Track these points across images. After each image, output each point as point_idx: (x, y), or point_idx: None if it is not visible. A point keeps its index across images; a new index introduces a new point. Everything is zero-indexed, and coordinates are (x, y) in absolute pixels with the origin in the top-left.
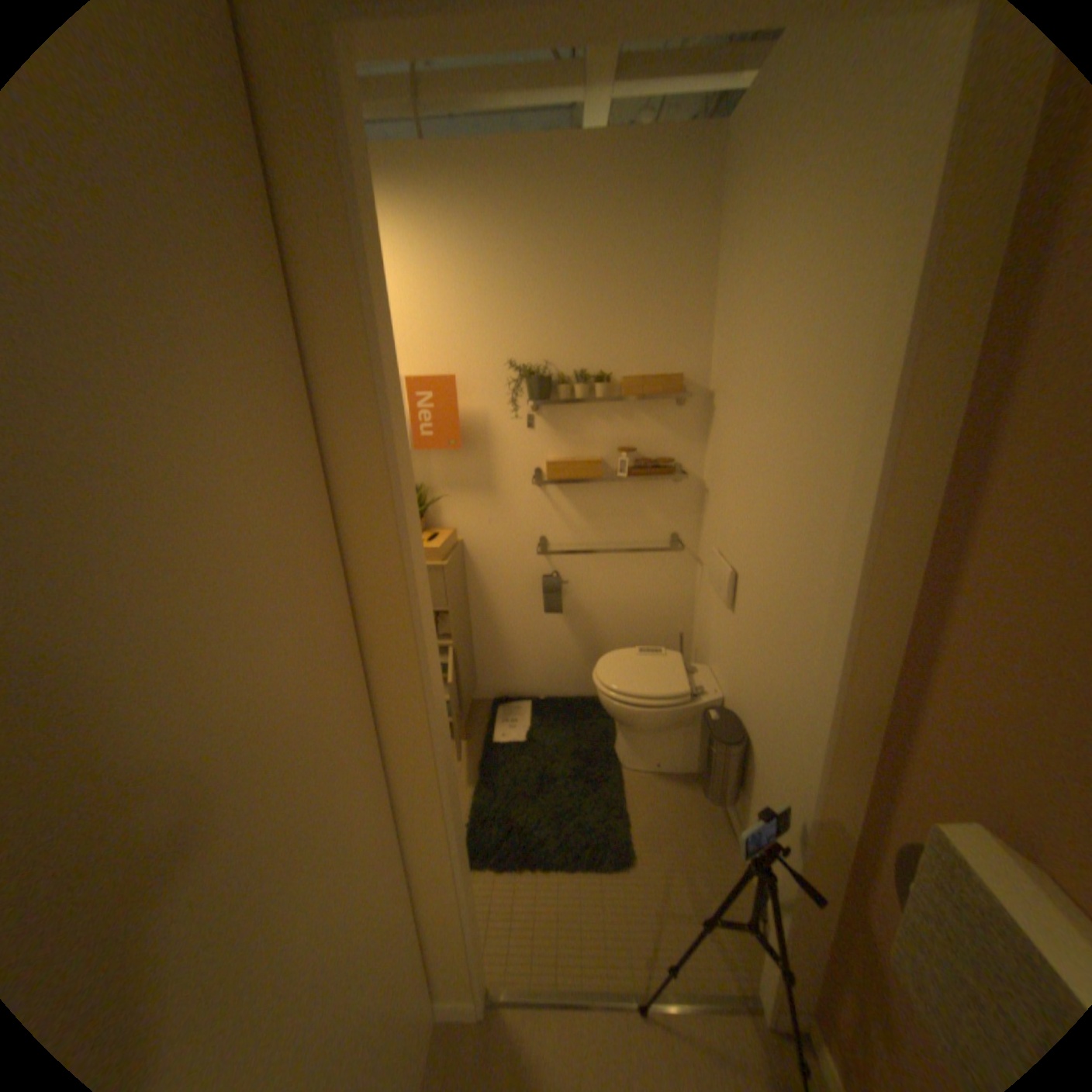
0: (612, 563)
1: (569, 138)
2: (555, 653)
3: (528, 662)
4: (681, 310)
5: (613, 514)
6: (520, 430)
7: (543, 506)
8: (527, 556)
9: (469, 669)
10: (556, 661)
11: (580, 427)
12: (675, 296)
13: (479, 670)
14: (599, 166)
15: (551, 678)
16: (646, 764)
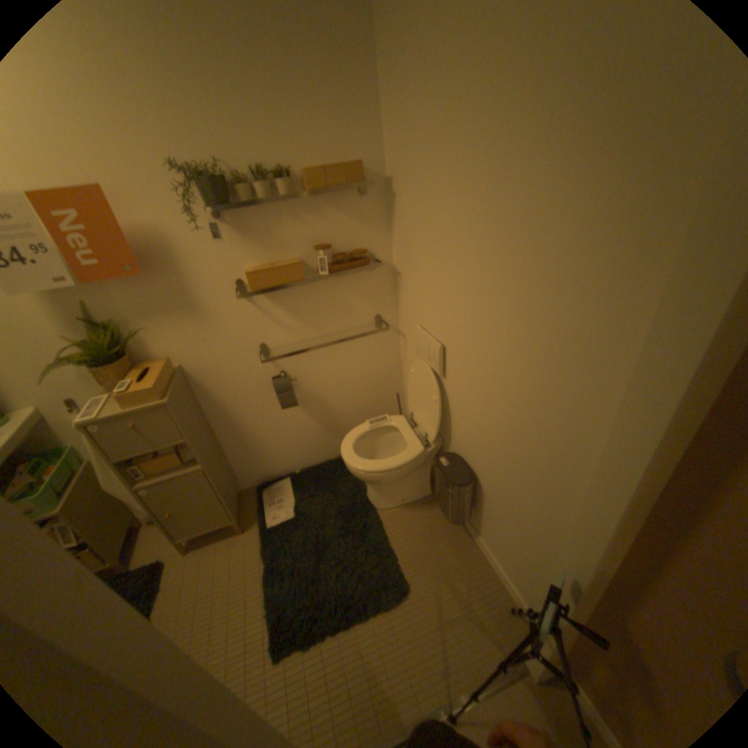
0: (330, 351)
1: None
2: (299, 434)
3: (277, 448)
4: (345, 85)
5: (321, 308)
6: (206, 240)
7: (253, 314)
8: (251, 363)
9: (225, 474)
10: (301, 440)
11: (270, 229)
12: (336, 68)
13: (235, 468)
14: None
15: (300, 453)
16: (394, 501)
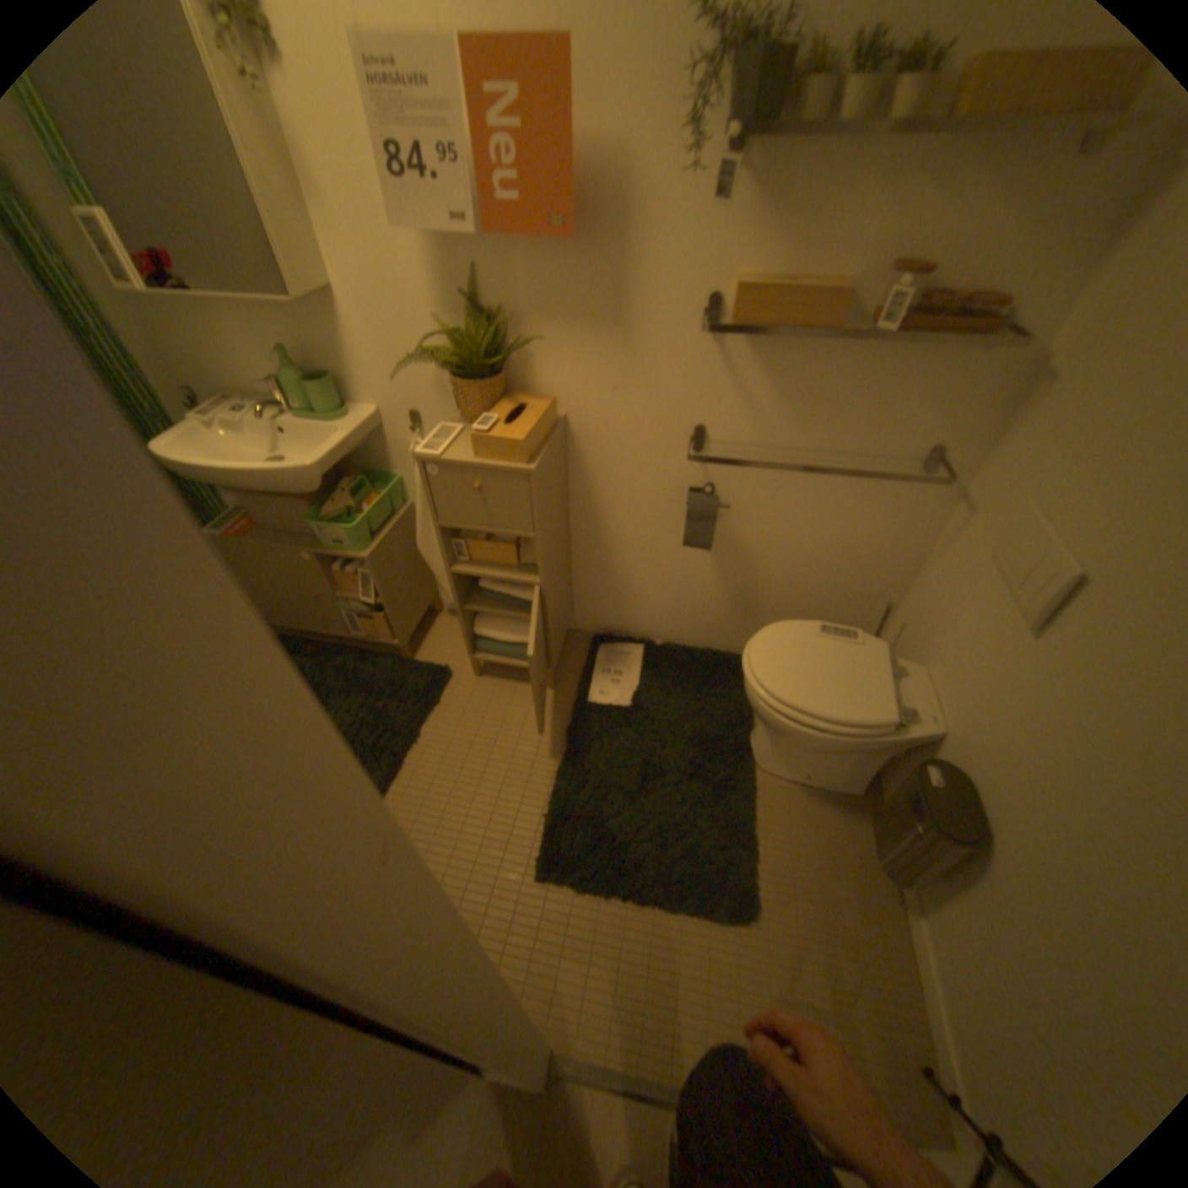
0: (809, 481)
1: None
2: (686, 593)
3: (645, 597)
4: None
5: (837, 396)
6: (695, 197)
7: (711, 367)
8: (668, 452)
9: (563, 601)
10: (685, 602)
11: (825, 199)
12: None
13: (577, 597)
14: None
15: (675, 620)
16: (793, 771)
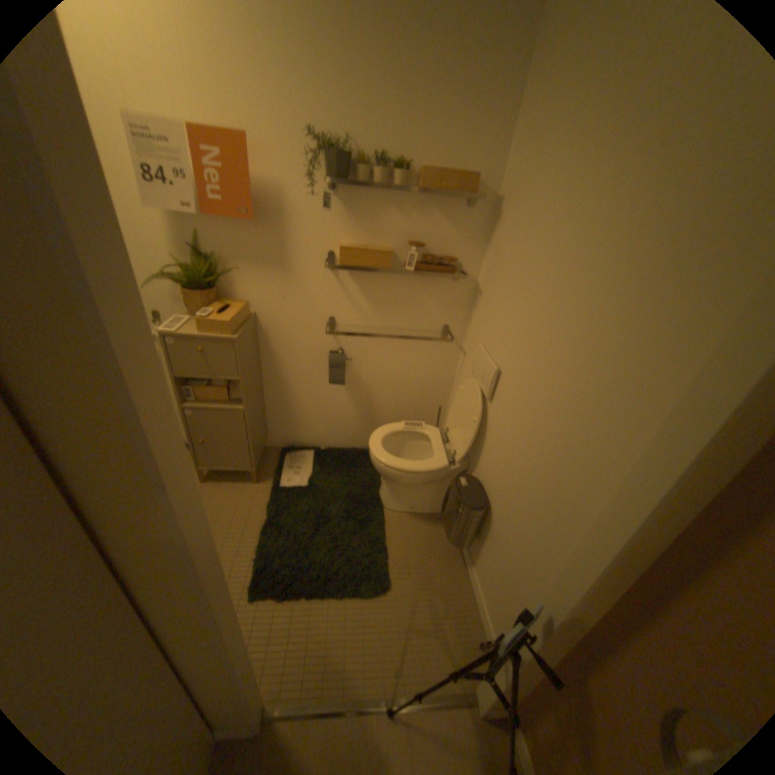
0: (391, 346)
1: None
2: (336, 414)
3: (313, 420)
4: (488, 100)
5: (397, 302)
6: (316, 208)
7: (334, 288)
8: (317, 333)
9: (261, 426)
10: (336, 421)
11: (375, 215)
12: (485, 83)
13: (270, 425)
14: None
15: (332, 433)
16: (403, 506)
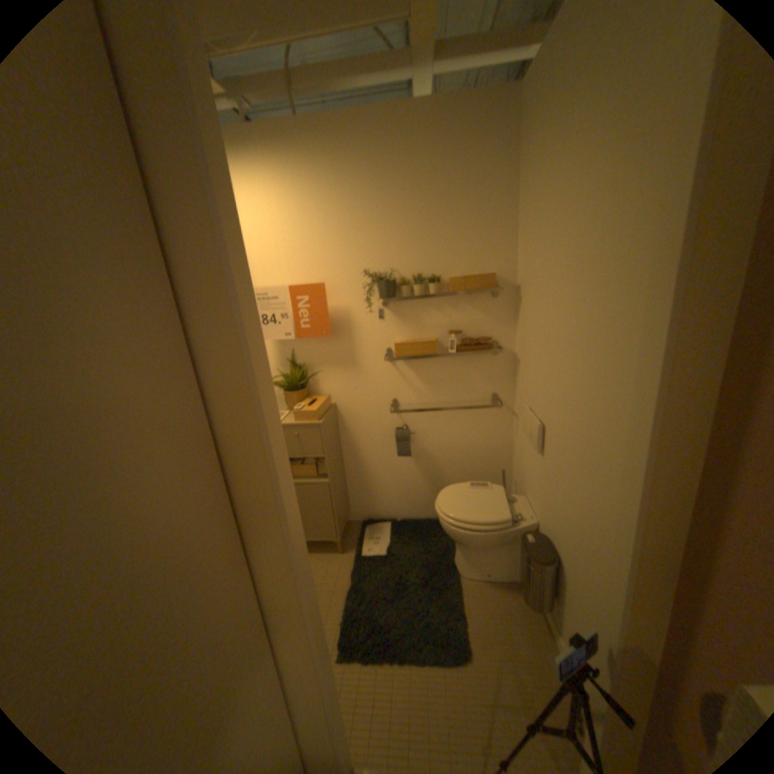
0: (448, 417)
1: (402, 106)
2: (407, 486)
3: (387, 492)
4: (491, 225)
5: (446, 380)
6: (374, 320)
7: (393, 376)
8: (383, 413)
9: (343, 499)
10: (408, 492)
11: (419, 317)
12: (486, 215)
13: (351, 499)
14: (425, 124)
15: (405, 504)
16: (479, 574)
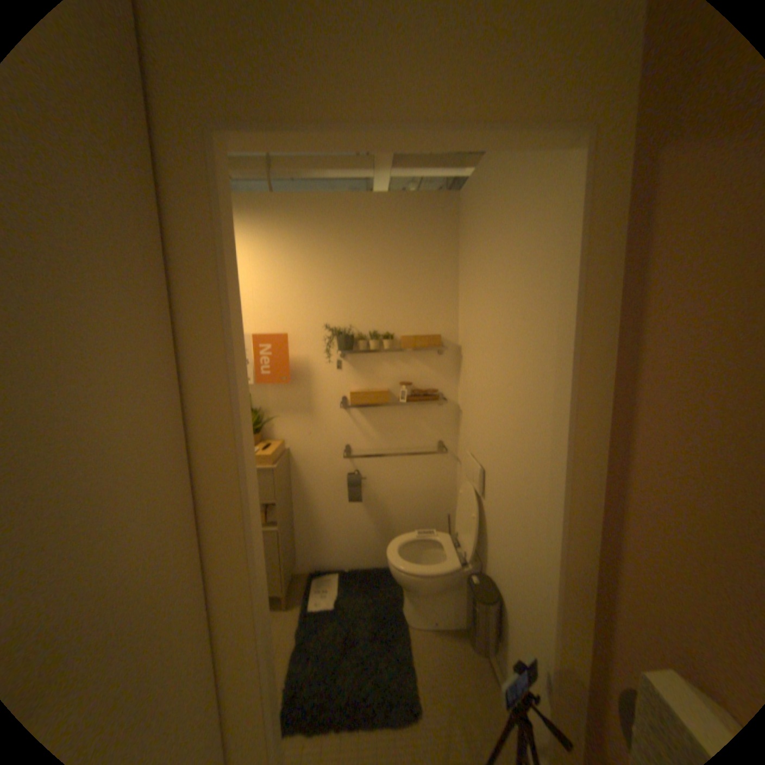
0: (398, 462)
1: (365, 195)
2: (356, 532)
3: (335, 540)
4: (437, 295)
5: (397, 427)
6: (332, 369)
7: (348, 421)
8: (336, 458)
9: (290, 548)
10: (357, 539)
11: (374, 368)
12: (433, 287)
13: (297, 549)
14: (384, 211)
15: (353, 552)
16: (427, 622)
